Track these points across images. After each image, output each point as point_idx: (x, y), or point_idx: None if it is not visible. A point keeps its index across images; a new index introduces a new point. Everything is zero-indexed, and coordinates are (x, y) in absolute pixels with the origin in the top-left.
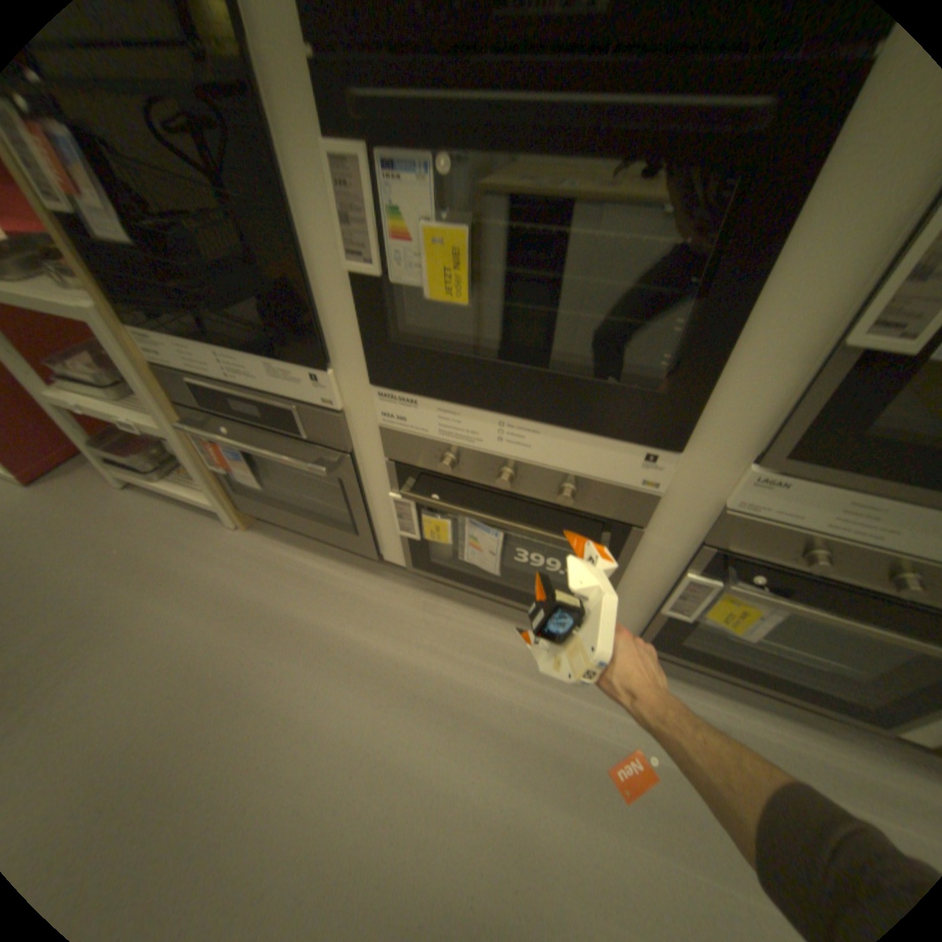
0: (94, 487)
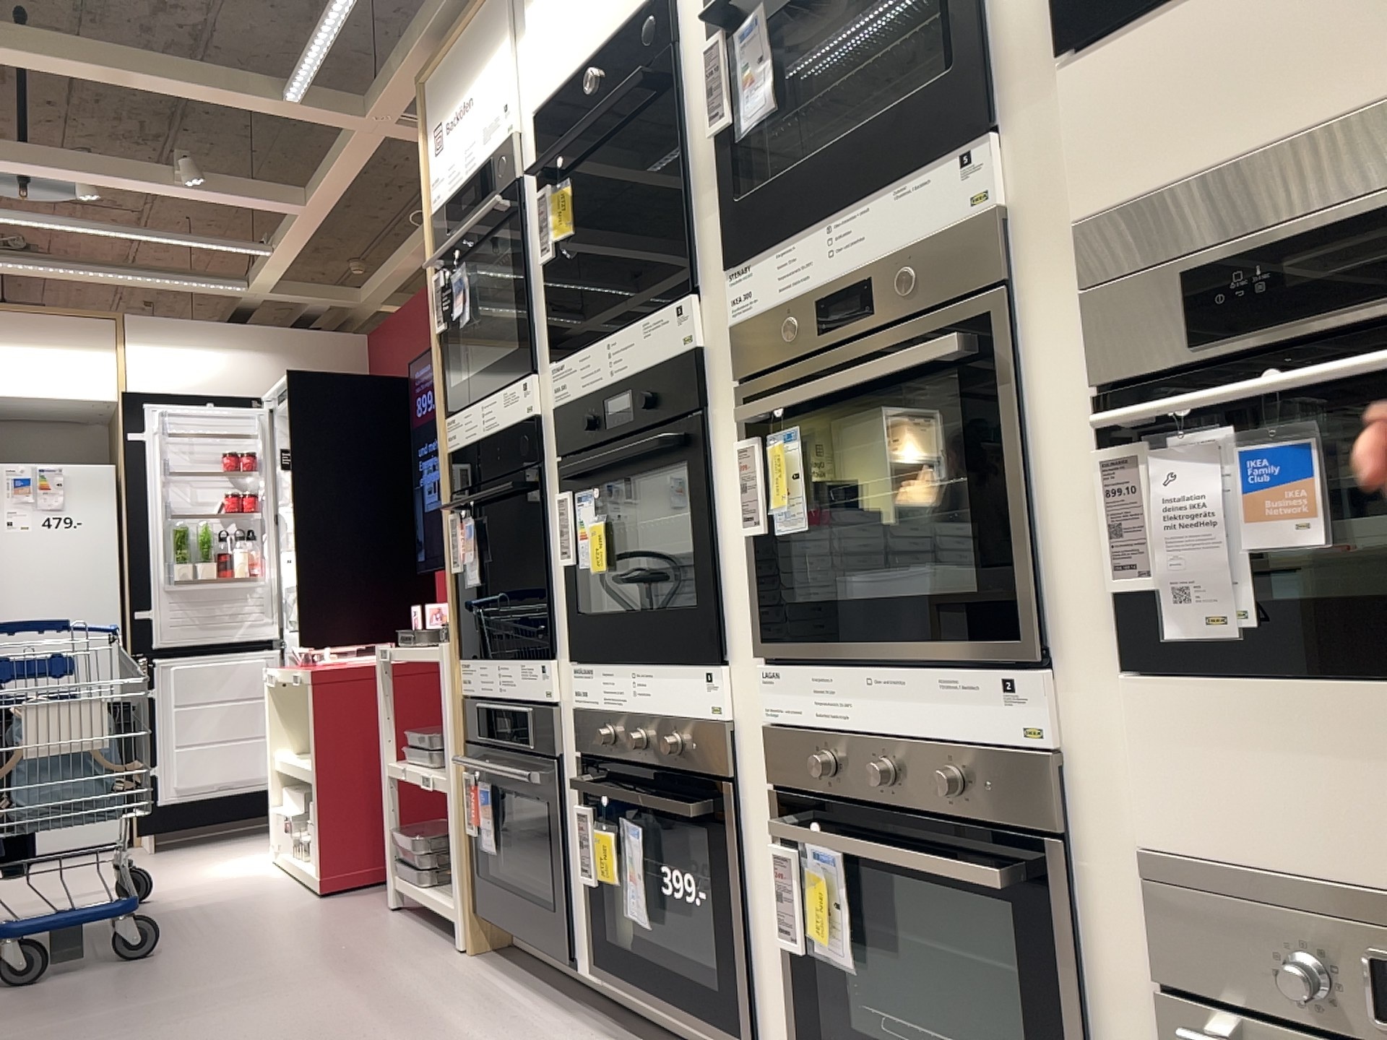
0: (371, 904)
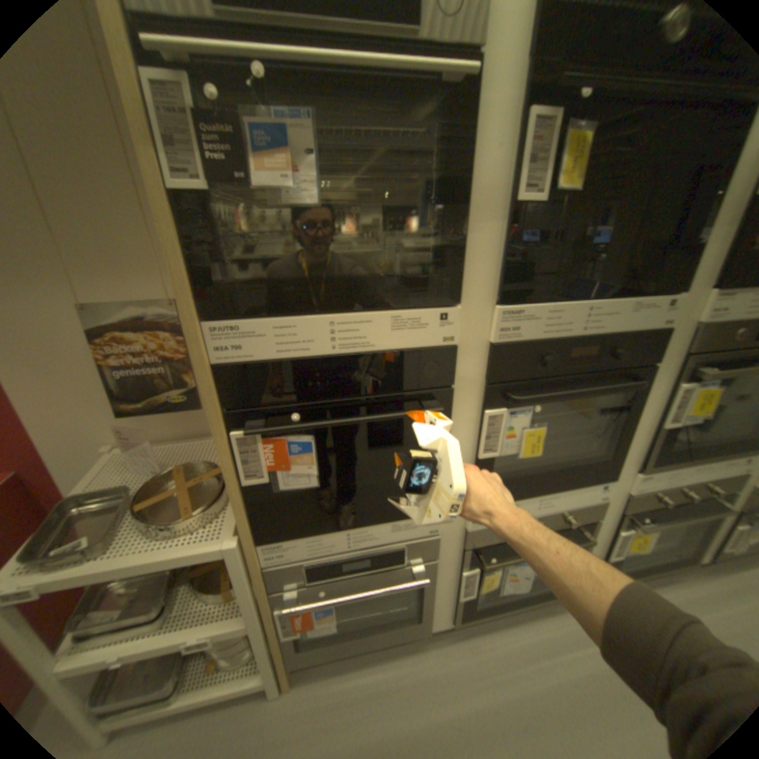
0: None
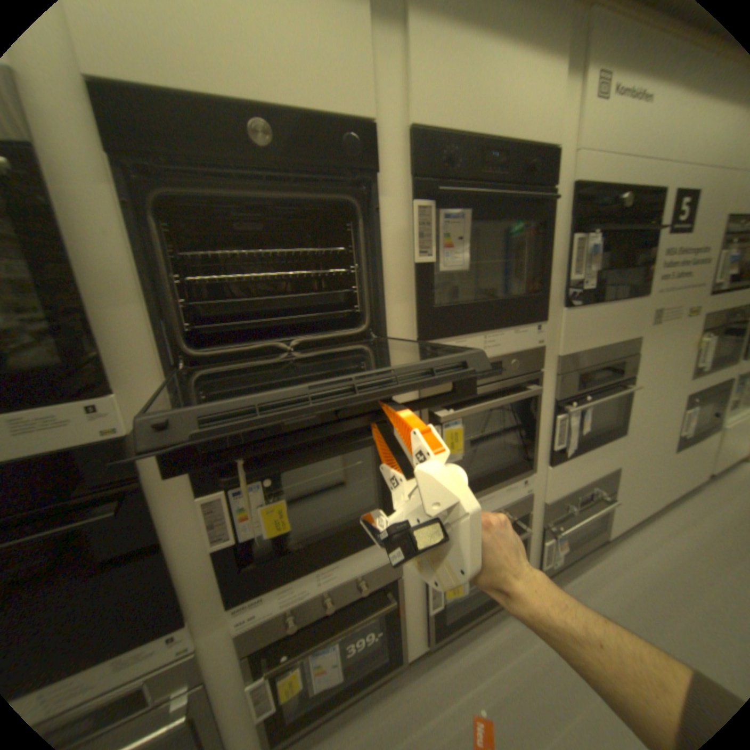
0: None
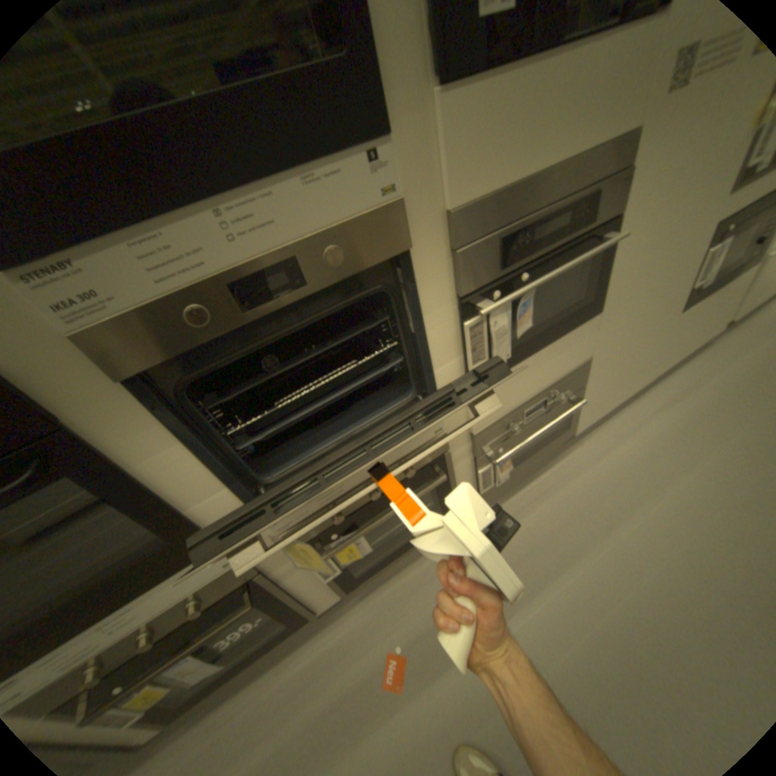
0: None
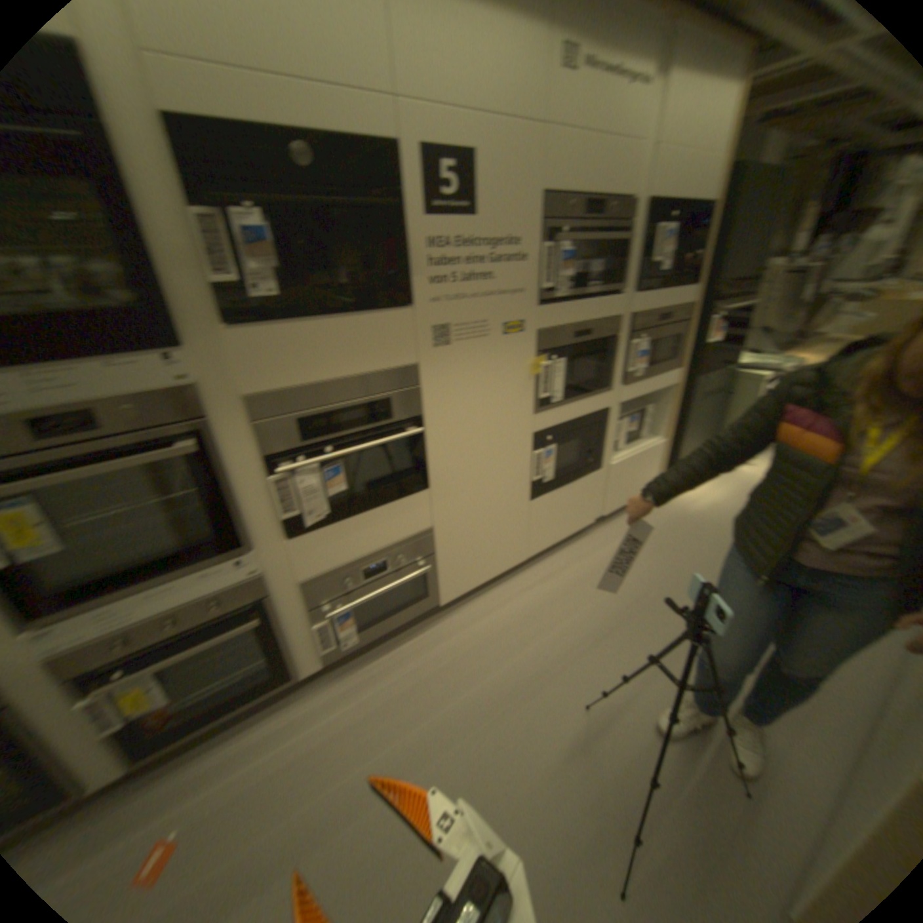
0: None
